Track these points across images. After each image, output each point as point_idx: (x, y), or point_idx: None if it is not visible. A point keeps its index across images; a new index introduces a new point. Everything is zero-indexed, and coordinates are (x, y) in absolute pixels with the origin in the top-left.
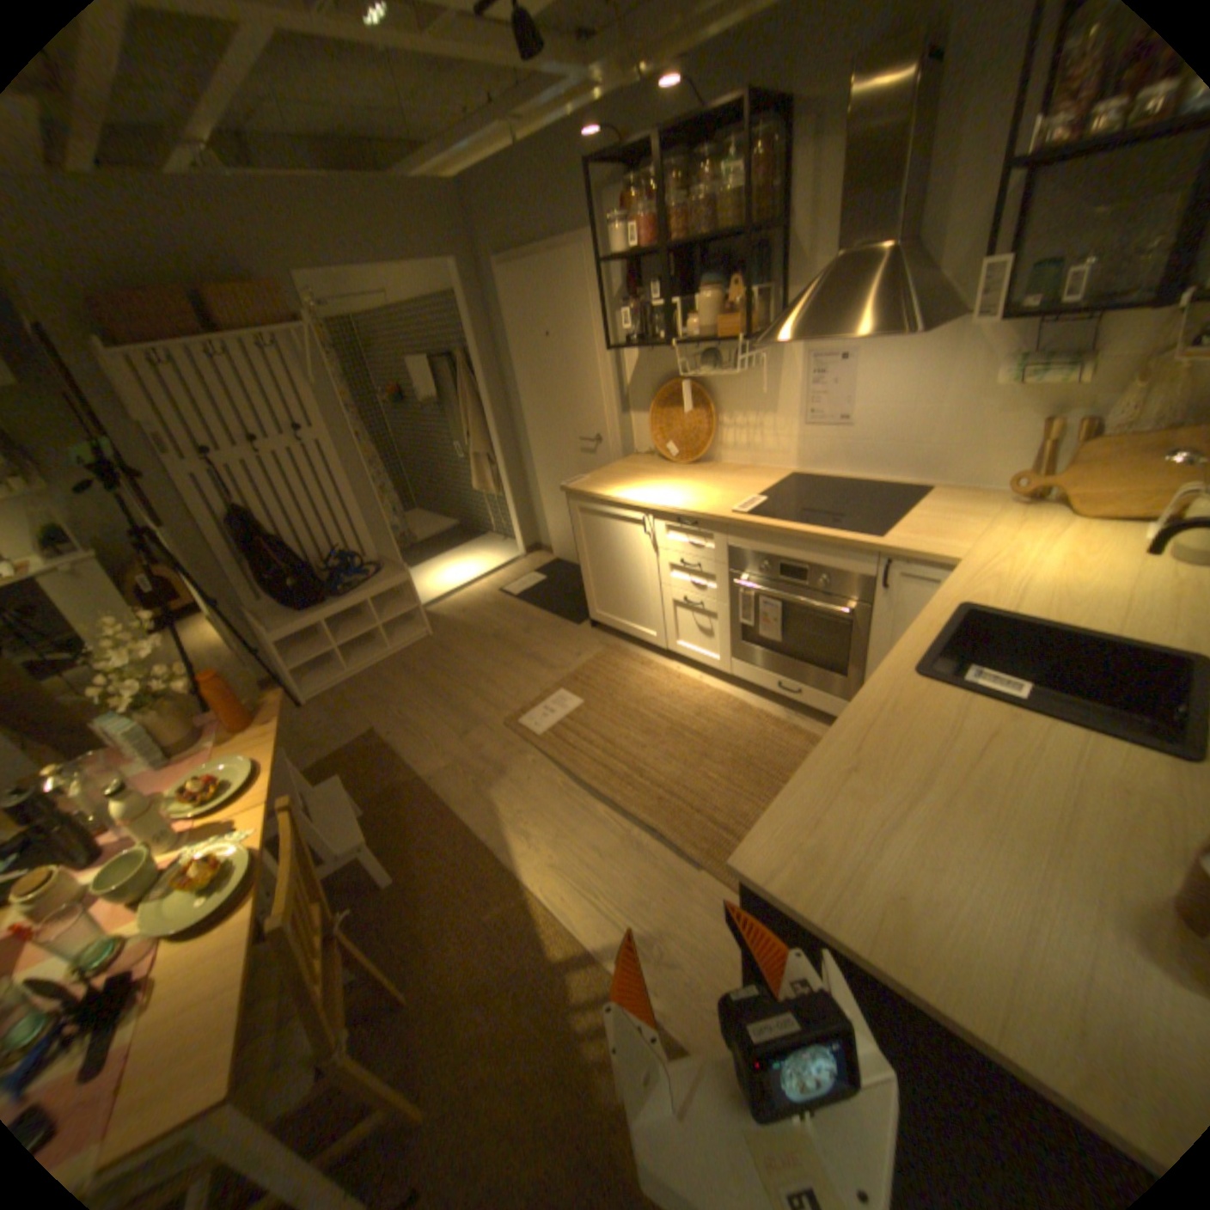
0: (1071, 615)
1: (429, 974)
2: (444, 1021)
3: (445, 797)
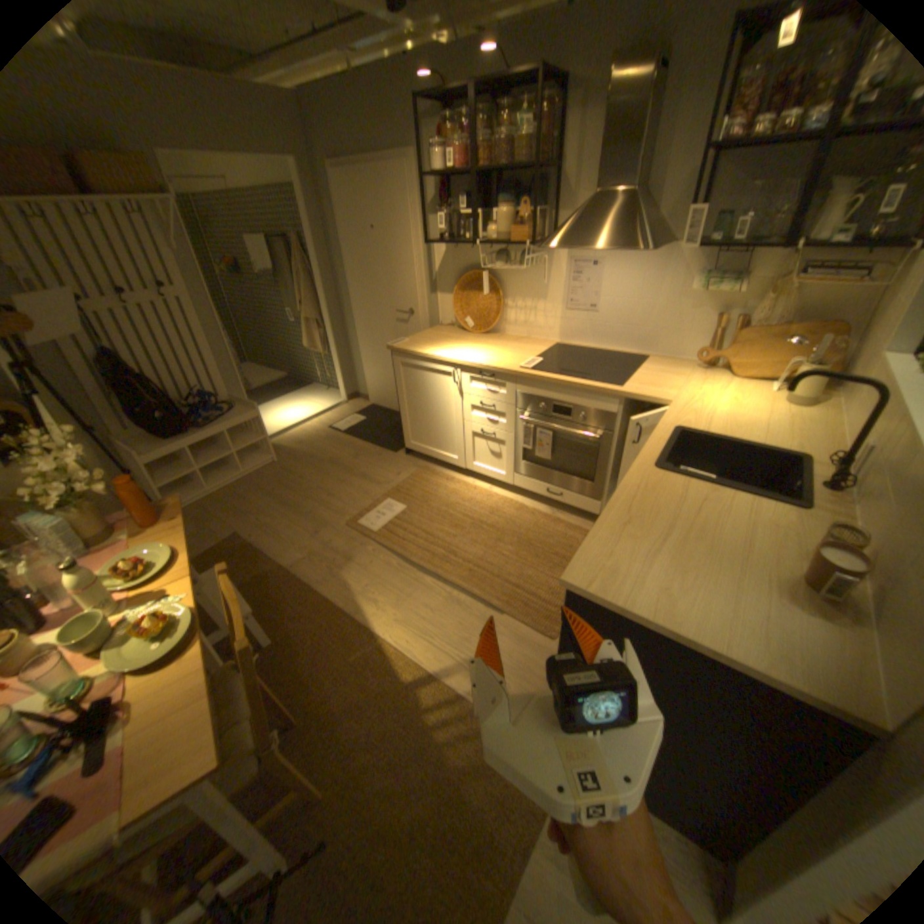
0: (737, 434)
1: (311, 702)
2: (327, 732)
3: (306, 579)
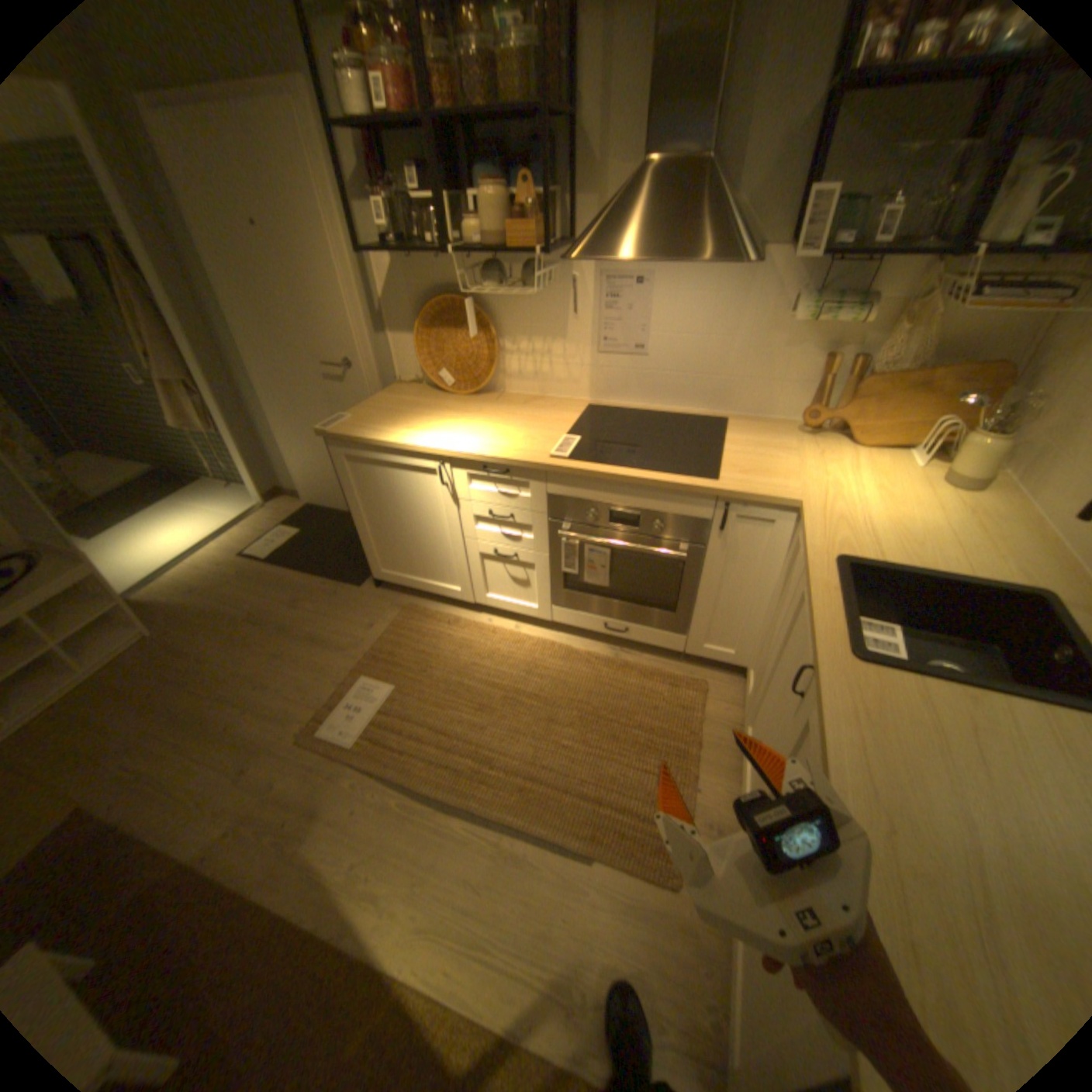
0: (925, 556)
1: None
2: None
3: (236, 881)
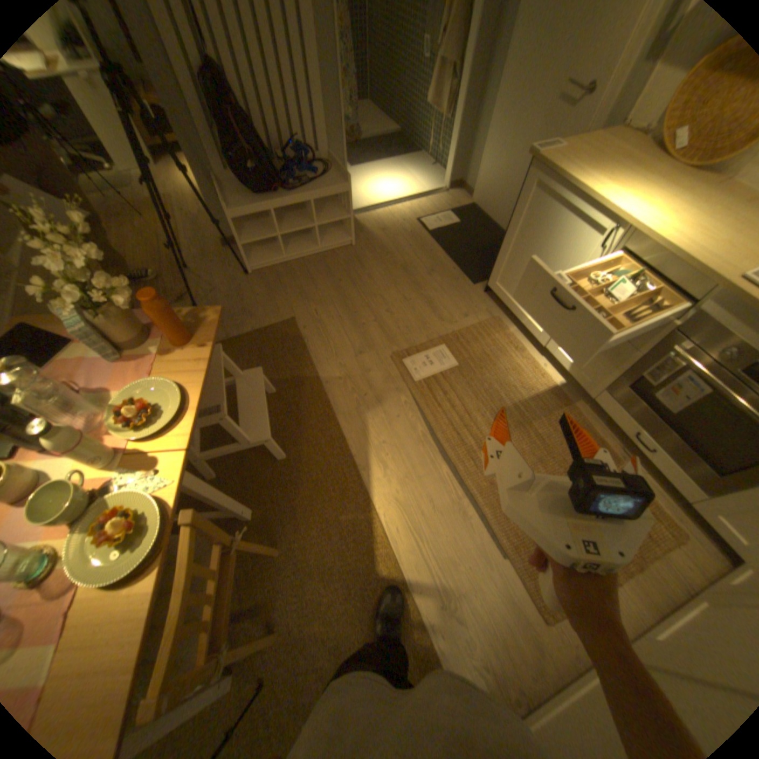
0: None
1: (296, 541)
2: (299, 580)
3: (335, 404)
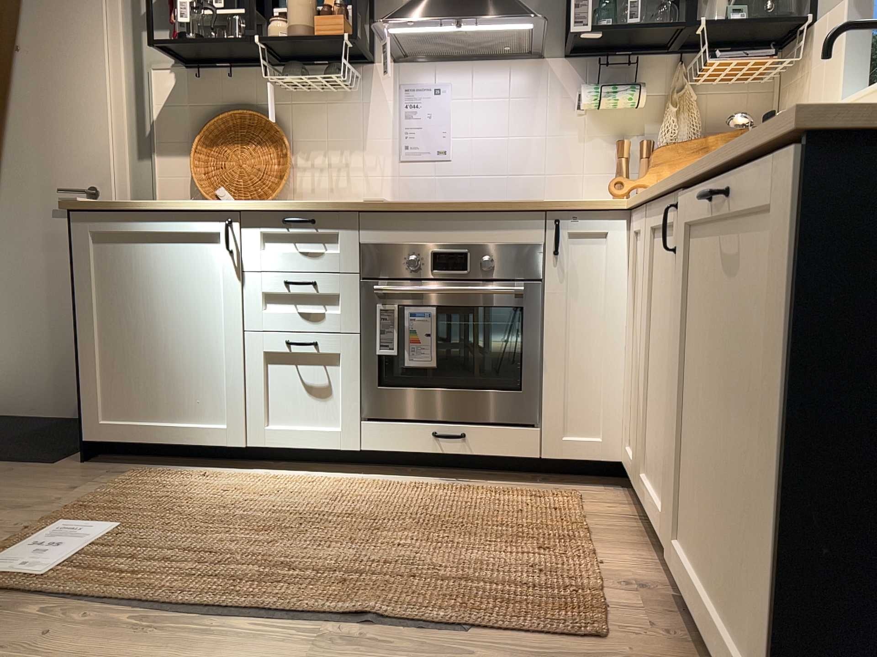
0: None
1: None
2: None
3: None
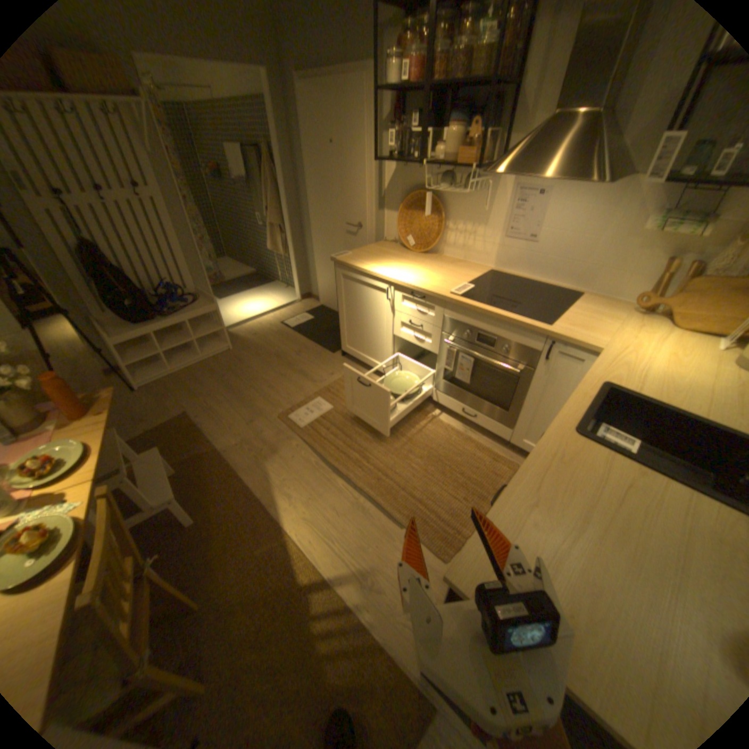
0: (676, 398)
1: (215, 588)
2: (223, 622)
3: (234, 465)
